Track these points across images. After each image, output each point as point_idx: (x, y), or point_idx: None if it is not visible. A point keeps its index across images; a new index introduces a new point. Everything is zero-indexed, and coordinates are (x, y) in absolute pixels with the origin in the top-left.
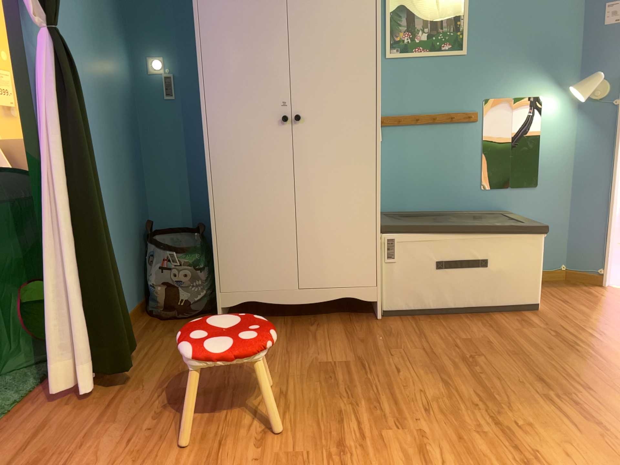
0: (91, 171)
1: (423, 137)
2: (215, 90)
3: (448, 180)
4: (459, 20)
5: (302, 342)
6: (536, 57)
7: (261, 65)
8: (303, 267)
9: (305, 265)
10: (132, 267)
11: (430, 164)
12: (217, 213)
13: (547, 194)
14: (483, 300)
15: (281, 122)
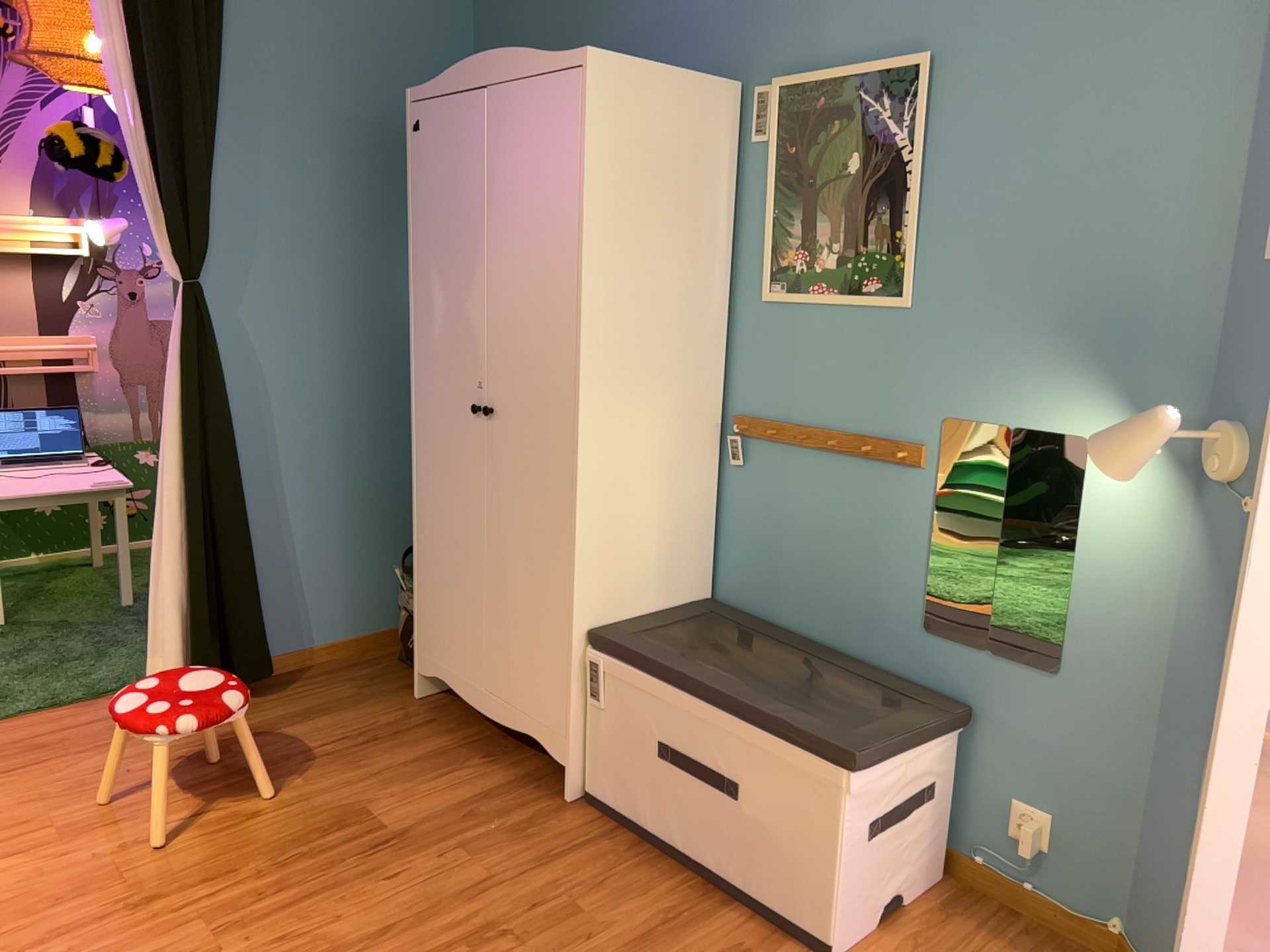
0: (214, 446)
1: (818, 476)
2: (422, 348)
3: (857, 586)
4: (899, 228)
5: (421, 773)
6: (1081, 330)
7: (461, 317)
8: (499, 657)
9: (507, 656)
10: (392, 573)
11: (825, 537)
12: (417, 530)
13: (1086, 705)
14: (736, 870)
15: (476, 413)
